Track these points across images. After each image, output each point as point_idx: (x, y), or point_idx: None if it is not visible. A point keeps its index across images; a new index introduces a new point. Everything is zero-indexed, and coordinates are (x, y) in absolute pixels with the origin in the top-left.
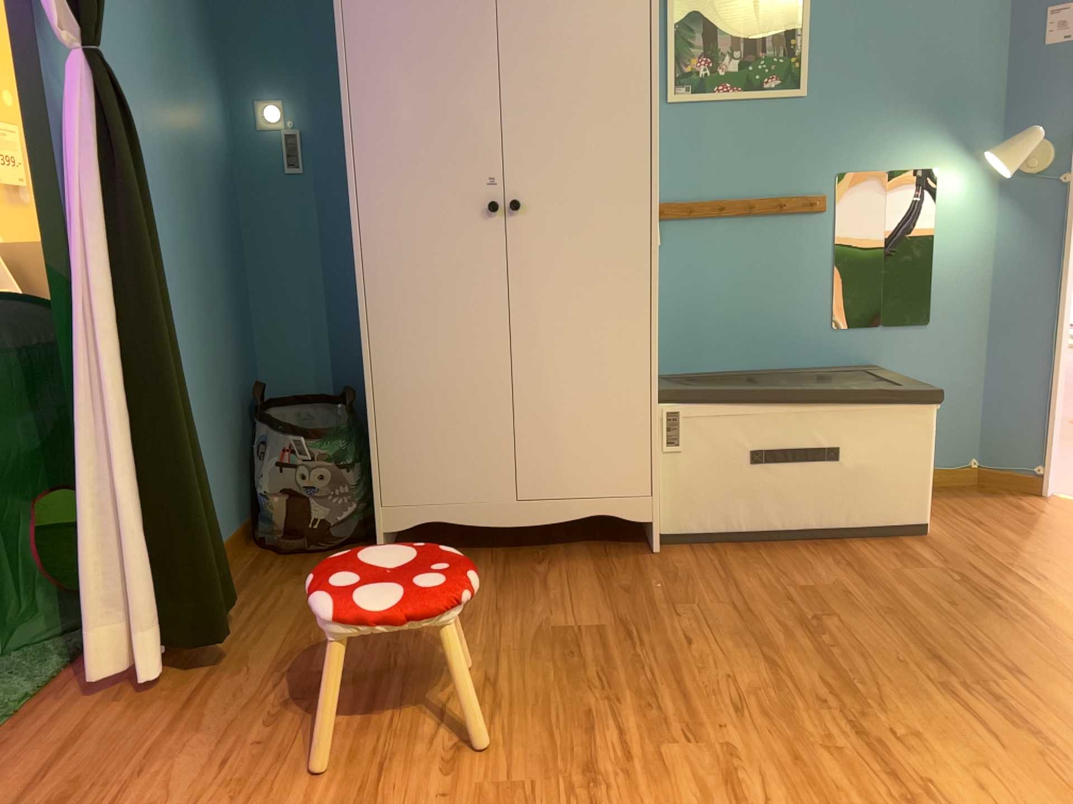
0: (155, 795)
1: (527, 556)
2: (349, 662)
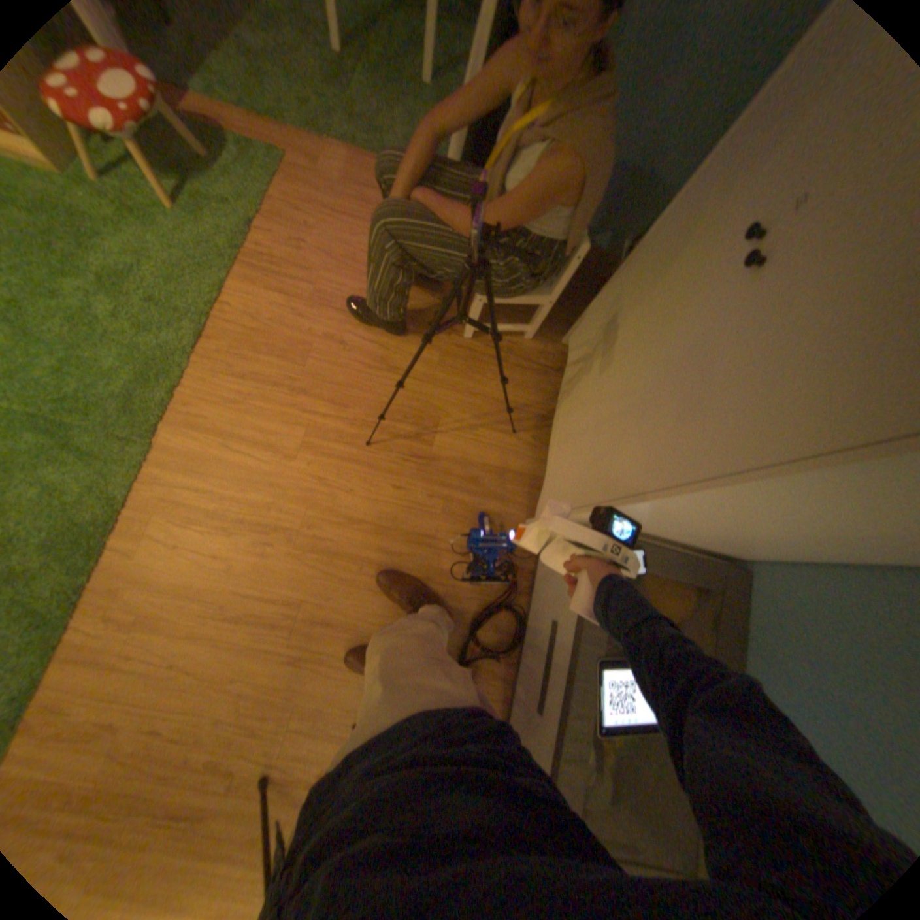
0: (349, 239)
1: (542, 438)
2: (432, 317)
